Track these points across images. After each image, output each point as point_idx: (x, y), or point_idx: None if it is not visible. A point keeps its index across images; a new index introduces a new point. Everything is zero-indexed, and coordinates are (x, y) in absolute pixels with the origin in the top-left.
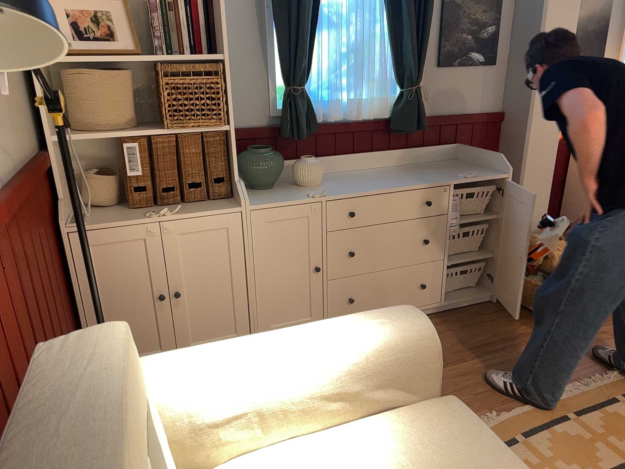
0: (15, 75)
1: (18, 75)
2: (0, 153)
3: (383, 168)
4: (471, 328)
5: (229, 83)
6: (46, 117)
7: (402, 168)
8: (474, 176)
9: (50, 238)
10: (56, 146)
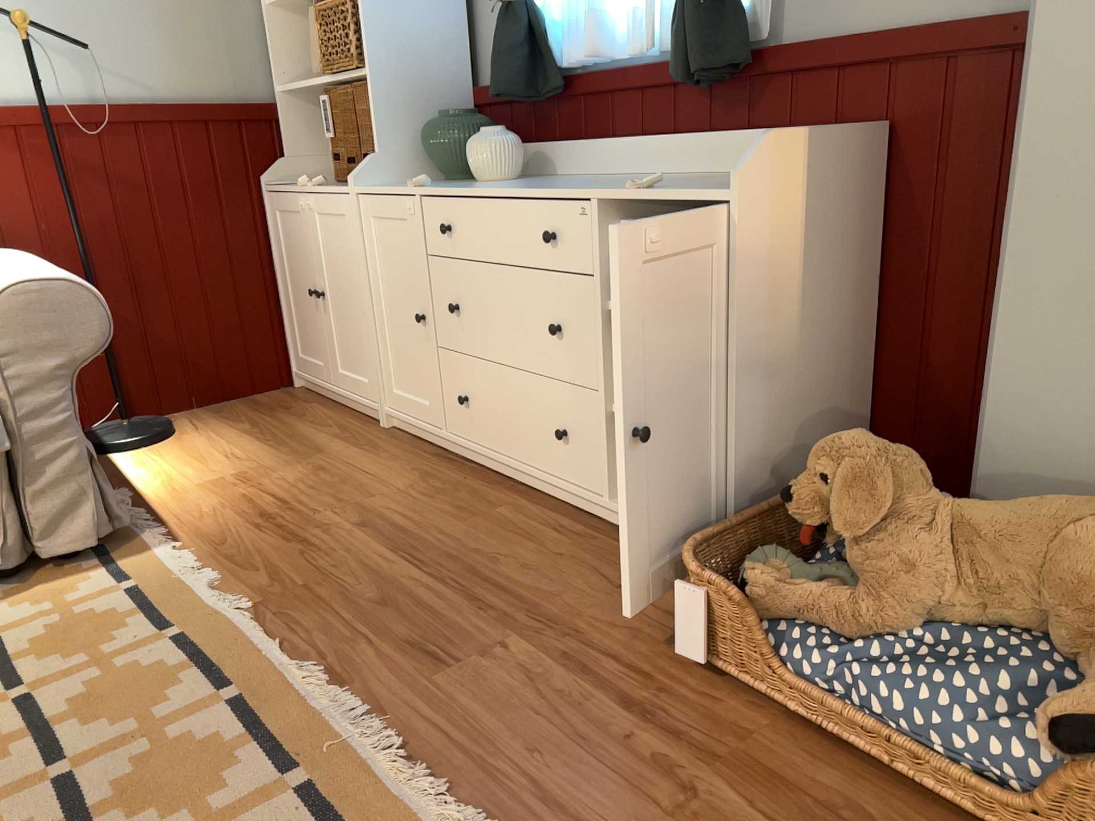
0: (235, 22)
1: (249, 23)
2: (119, 85)
3: (676, 174)
4: (567, 566)
5: (362, 6)
6: (278, 68)
7: (697, 176)
8: (665, 188)
9: (237, 191)
10: (299, 102)
